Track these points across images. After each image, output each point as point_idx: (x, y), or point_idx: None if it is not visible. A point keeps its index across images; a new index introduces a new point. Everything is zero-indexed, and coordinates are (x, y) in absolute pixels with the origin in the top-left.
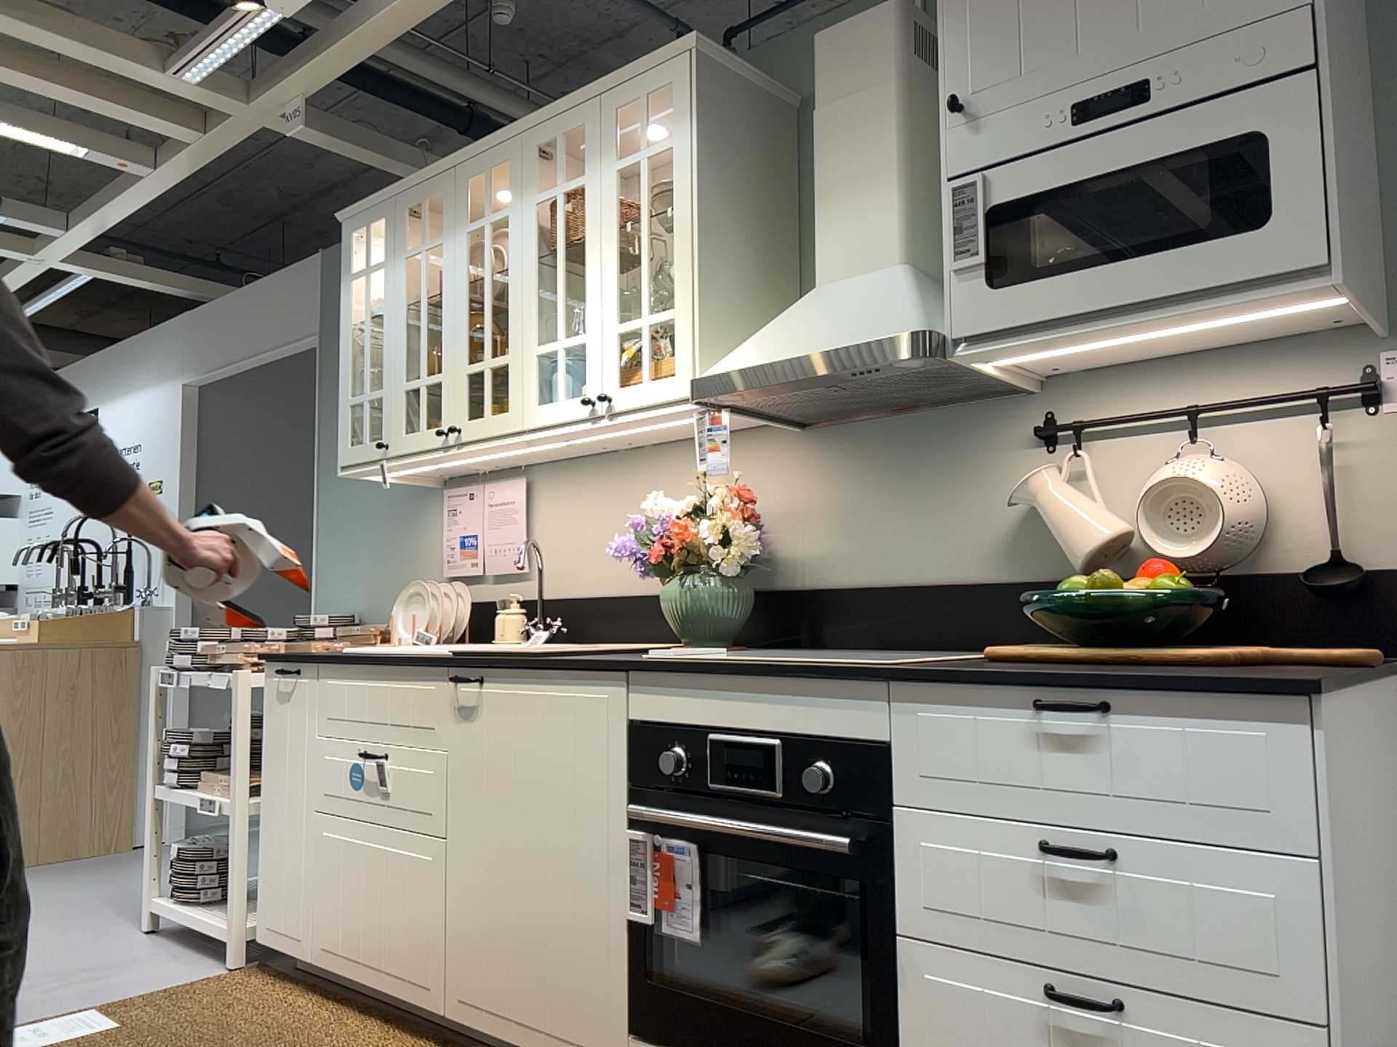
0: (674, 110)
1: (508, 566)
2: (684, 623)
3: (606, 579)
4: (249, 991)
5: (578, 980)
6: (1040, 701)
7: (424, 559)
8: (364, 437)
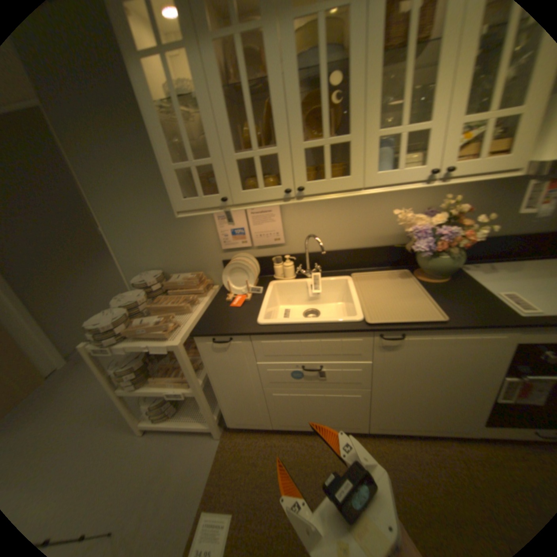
0: None
1: (272, 241)
2: (440, 270)
3: (337, 242)
4: (246, 449)
5: (459, 419)
6: None
7: (203, 241)
8: (199, 192)
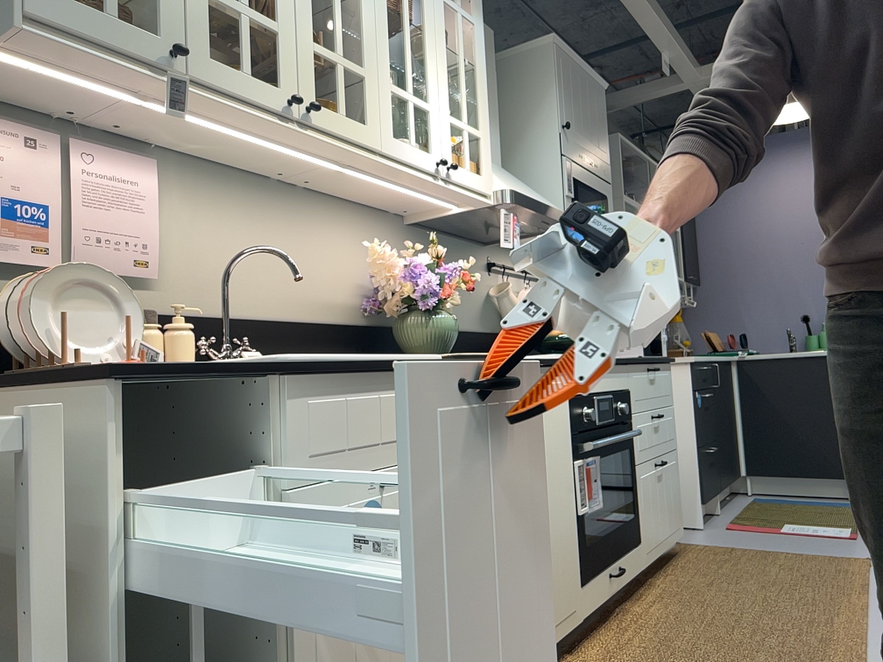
0: (475, 2)
1: (125, 266)
2: (439, 343)
3: (263, 301)
4: None
5: (562, 575)
6: (649, 368)
7: None
8: (107, 2)
